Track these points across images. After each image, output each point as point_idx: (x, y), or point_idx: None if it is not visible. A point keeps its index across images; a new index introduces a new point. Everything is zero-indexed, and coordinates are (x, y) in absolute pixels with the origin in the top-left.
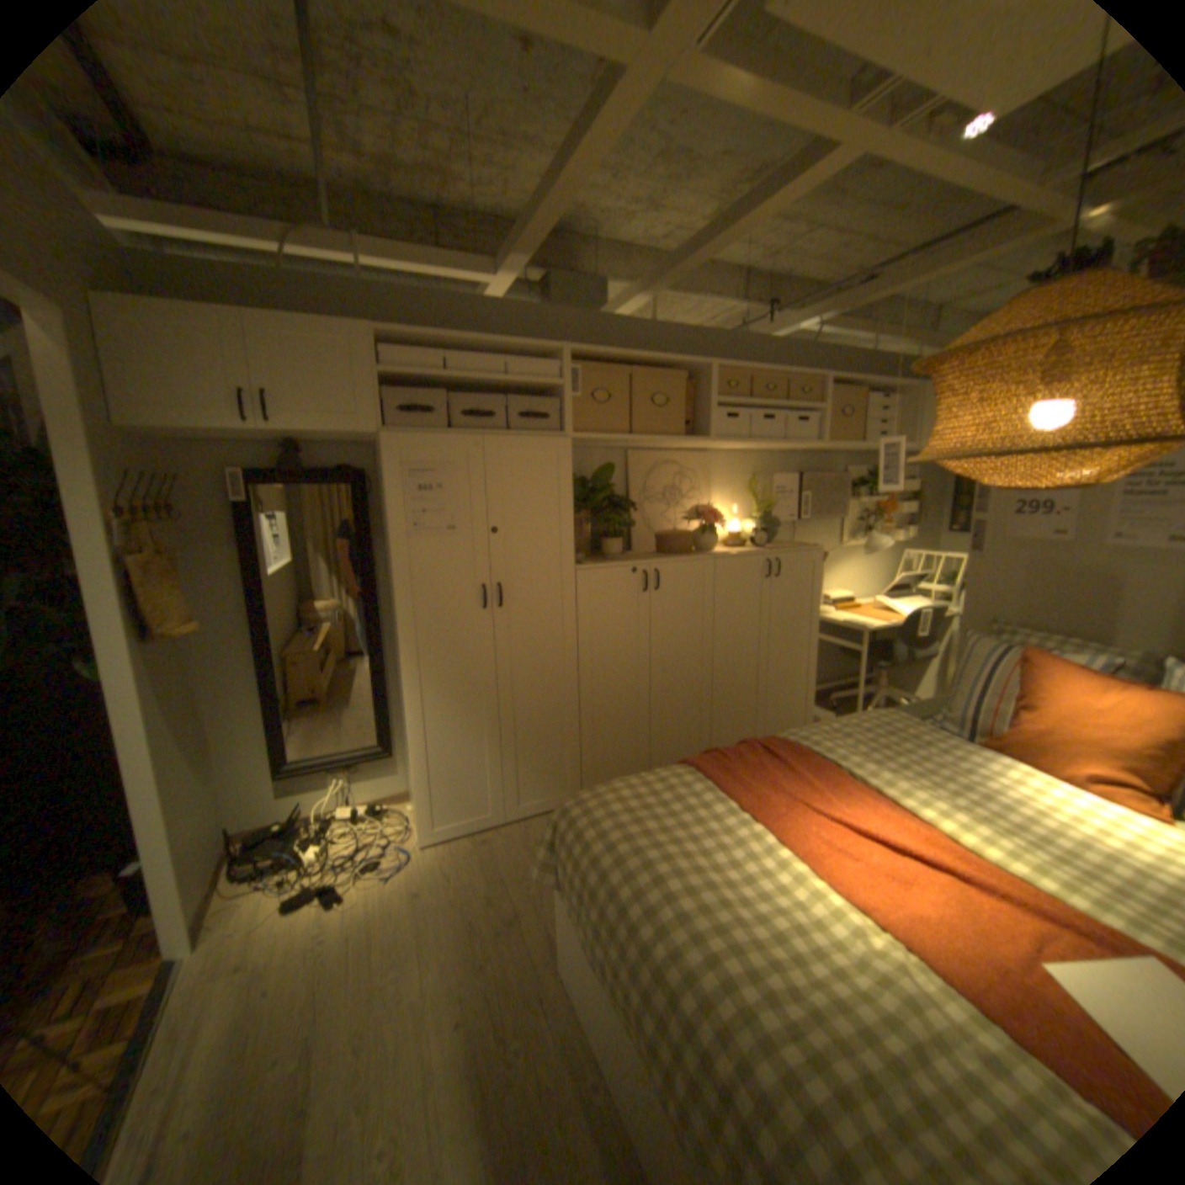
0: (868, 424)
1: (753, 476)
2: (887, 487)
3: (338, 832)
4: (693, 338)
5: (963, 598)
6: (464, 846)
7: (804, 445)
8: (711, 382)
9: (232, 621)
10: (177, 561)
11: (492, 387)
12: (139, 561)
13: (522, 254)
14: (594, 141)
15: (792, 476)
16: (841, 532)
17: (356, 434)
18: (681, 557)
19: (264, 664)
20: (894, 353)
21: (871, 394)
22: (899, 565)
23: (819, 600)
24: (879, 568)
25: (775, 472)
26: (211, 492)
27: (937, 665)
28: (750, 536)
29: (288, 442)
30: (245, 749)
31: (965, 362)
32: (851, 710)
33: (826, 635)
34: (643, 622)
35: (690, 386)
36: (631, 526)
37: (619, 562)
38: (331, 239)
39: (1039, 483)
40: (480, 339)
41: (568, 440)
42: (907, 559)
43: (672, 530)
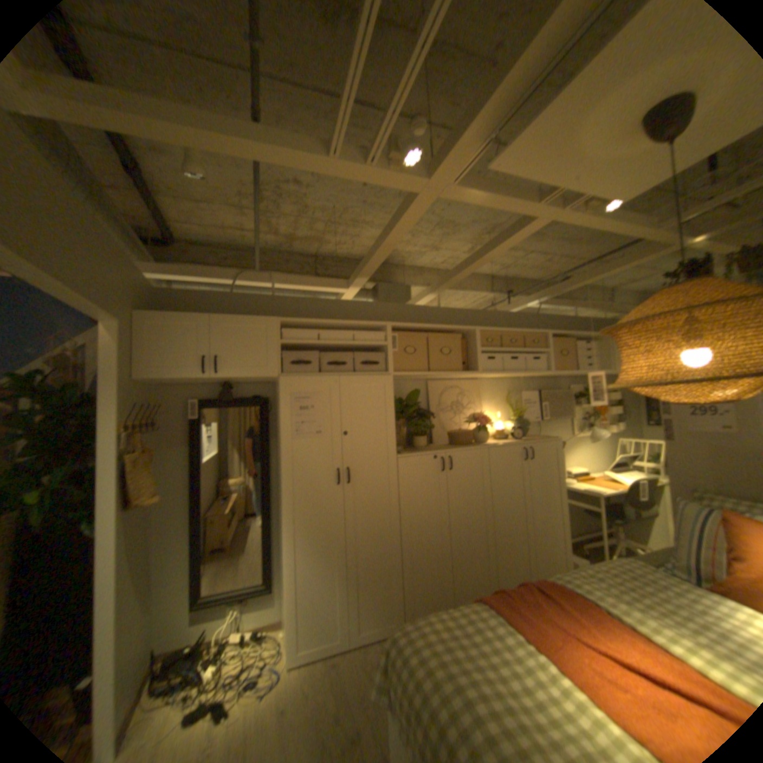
0: (579, 359)
1: (508, 393)
2: (599, 397)
3: (230, 654)
4: (463, 315)
5: (668, 472)
6: (319, 668)
7: (539, 374)
8: (476, 339)
9: (179, 493)
10: (154, 456)
11: (345, 348)
12: (133, 457)
13: (363, 277)
14: (402, 225)
15: (534, 393)
16: (572, 427)
17: (266, 377)
18: (466, 447)
19: (195, 523)
20: (588, 317)
21: (577, 341)
22: (617, 449)
23: (564, 475)
24: (603, 451)
25: (522, 390)
26: (179, 413)
27: (660, 522)
28: (511, 432)
29: (226, 383)
30: (175, 585)
31: (633, 328)
32: (601, 558)
33: (573, 500)
34: (443, 492)
35: (463, 342)
36: (432, 427)
37: (425, 451)
38: (261, 276)
39: (699, 398)
40: (339, 322)
41: (391, 376)
42: (622, 444)
43: (458, 429)
